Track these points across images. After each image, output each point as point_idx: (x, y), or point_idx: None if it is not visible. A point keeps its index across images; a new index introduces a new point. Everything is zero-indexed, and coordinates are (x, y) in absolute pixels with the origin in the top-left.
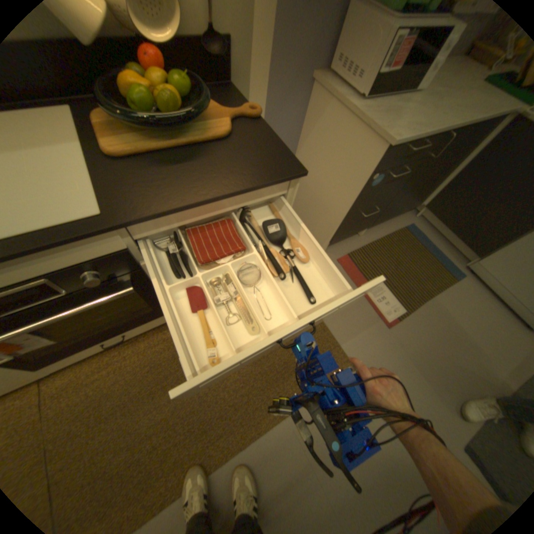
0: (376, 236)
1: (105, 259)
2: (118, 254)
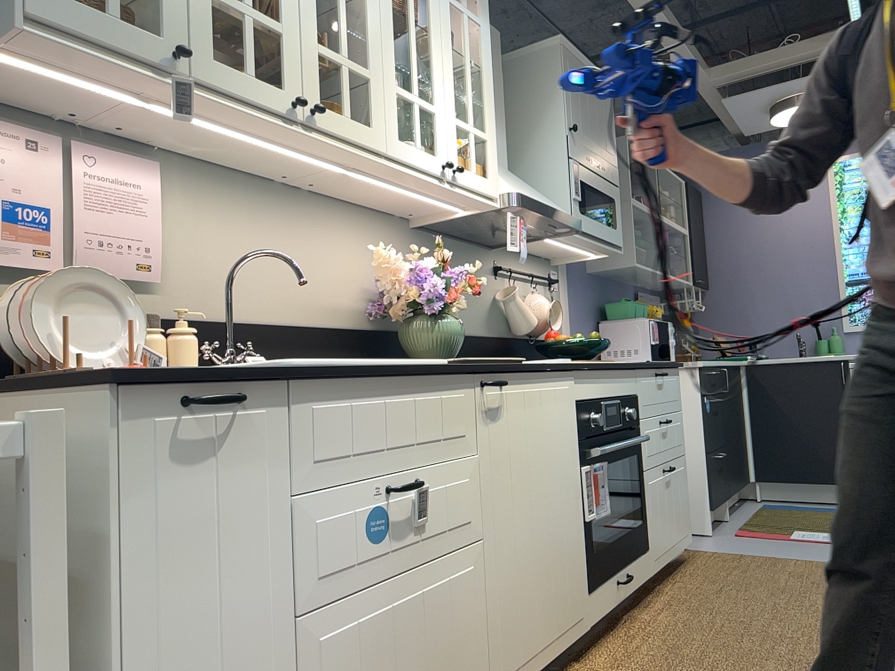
0: (744, 517)
1: (633, 401)
2: (635, 400)
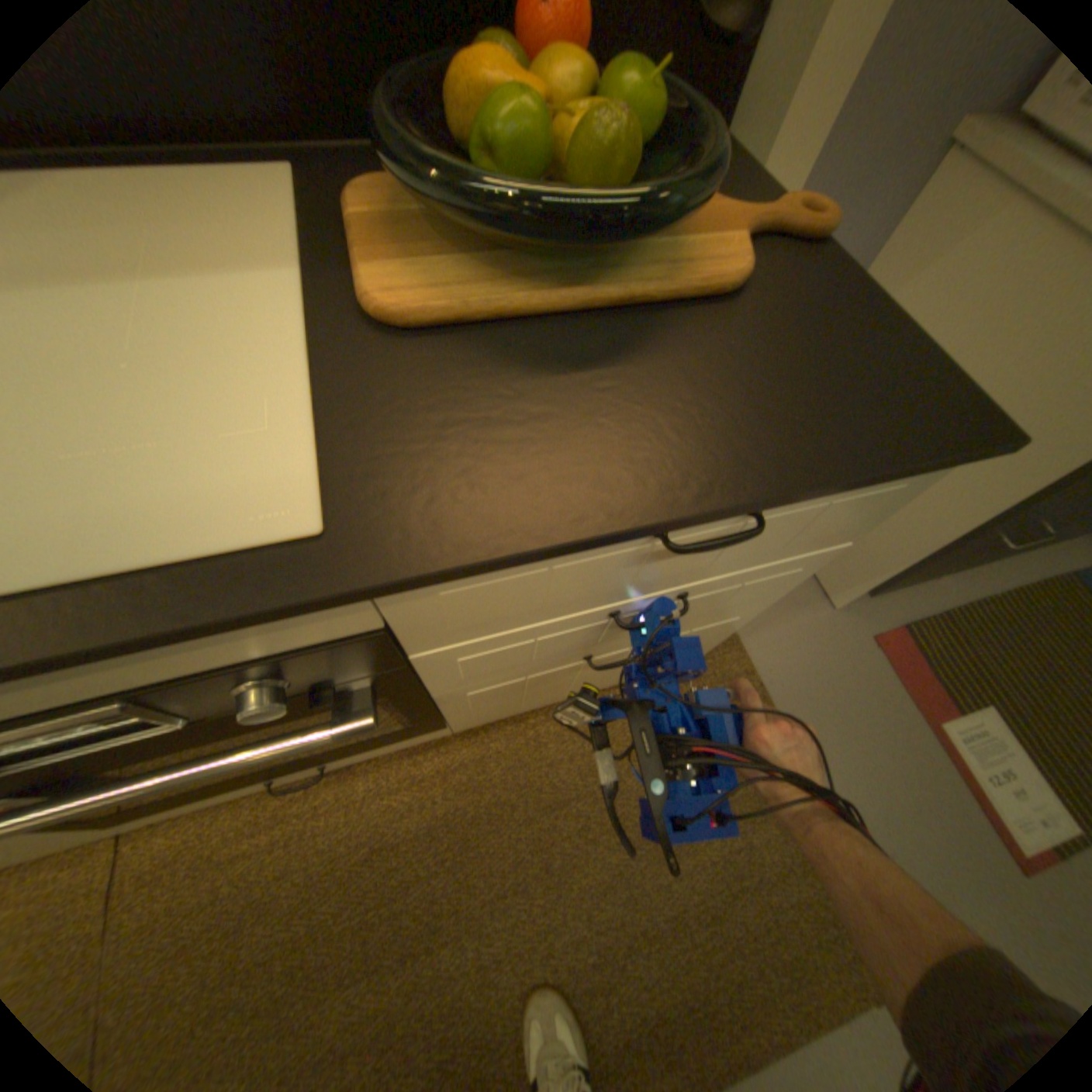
0: (988, 585)
1: (311, 651)
2: (353, 638)
